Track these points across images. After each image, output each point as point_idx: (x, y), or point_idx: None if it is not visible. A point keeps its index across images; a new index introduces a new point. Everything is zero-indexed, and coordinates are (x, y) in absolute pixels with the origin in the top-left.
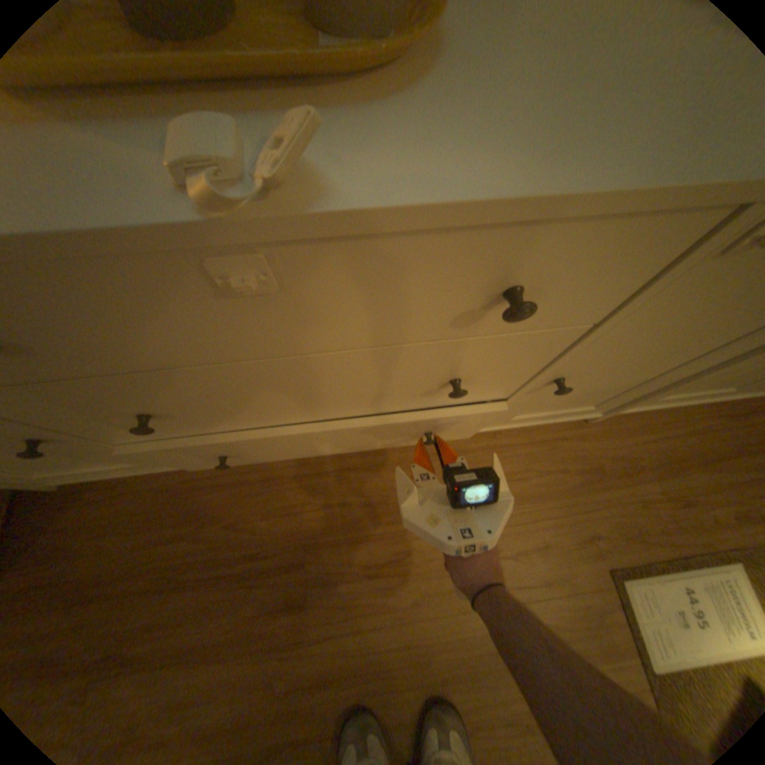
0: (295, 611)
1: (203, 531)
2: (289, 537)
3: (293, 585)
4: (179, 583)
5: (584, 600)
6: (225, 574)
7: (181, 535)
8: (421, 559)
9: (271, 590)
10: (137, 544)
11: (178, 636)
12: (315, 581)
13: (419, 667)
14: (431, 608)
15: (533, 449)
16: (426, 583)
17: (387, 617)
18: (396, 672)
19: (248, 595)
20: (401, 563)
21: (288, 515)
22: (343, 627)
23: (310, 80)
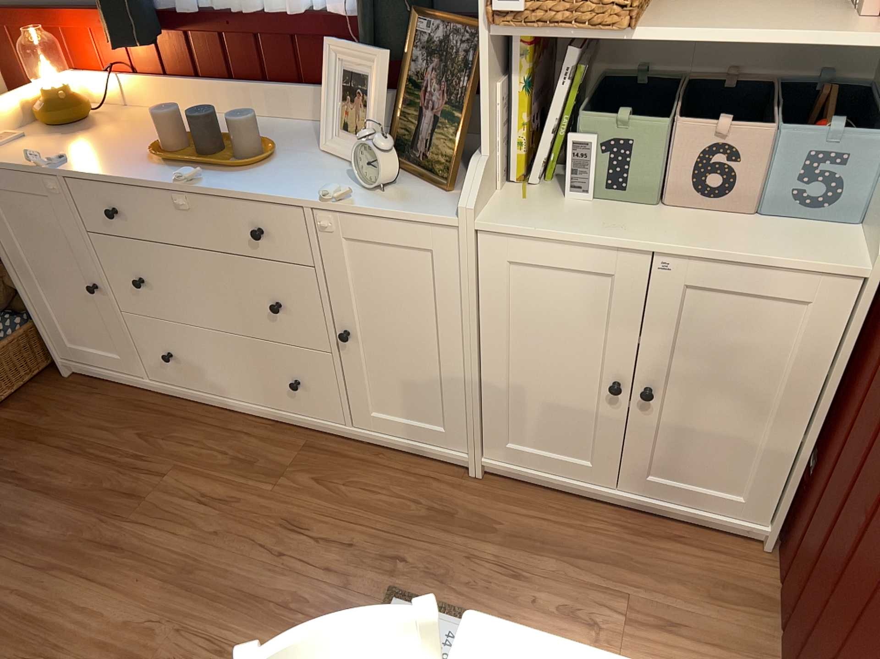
0: (142, 494)
1: (130, 429)
2: (176, 453)
3: (154, 480)
4: (92, 450)
5: (350, 589)
6: (121, 456)
7: (116, 426)
8: (250, 504)
9: (138, 477)
10: (89, 420)
11: (67, 476)
12: (169, 484)
13: (188, 566)
14: (229, 536)
15: (403, 473)
16: (240, 520)
17: (195, 527)
18: (170, 561)
19: (123, 473)
20: (233, 500)
21: (187, 441)
22: (161, 518)
23: (225, 170)
